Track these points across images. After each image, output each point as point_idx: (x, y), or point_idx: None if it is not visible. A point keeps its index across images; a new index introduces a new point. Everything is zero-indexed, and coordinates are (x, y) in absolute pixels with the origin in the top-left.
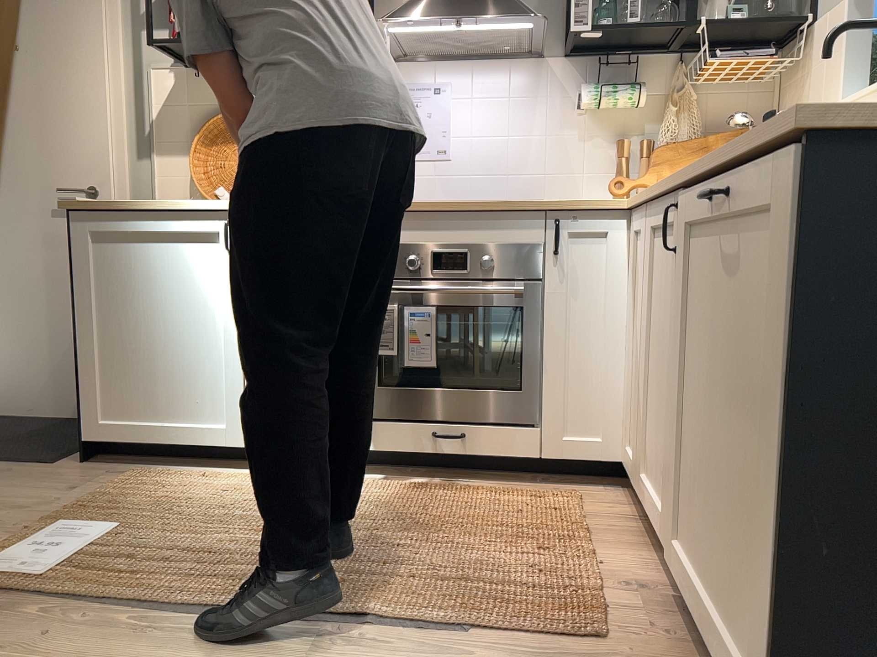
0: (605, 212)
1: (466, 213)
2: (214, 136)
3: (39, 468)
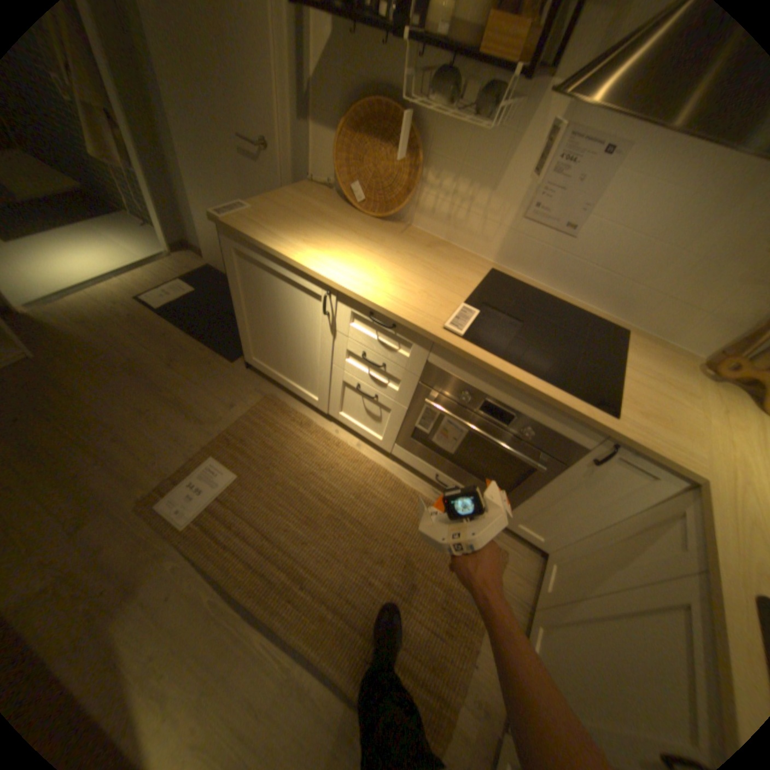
0: (673, 470)
1: (530, 394)
2: (360, 121)
3: (224, 364)
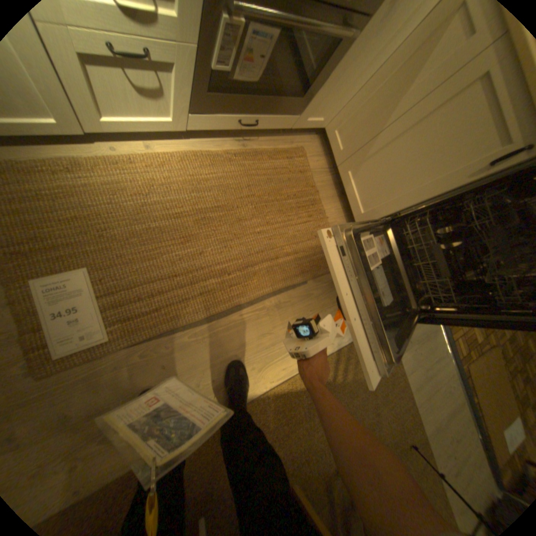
0: None
1: None
2: None
3: None
